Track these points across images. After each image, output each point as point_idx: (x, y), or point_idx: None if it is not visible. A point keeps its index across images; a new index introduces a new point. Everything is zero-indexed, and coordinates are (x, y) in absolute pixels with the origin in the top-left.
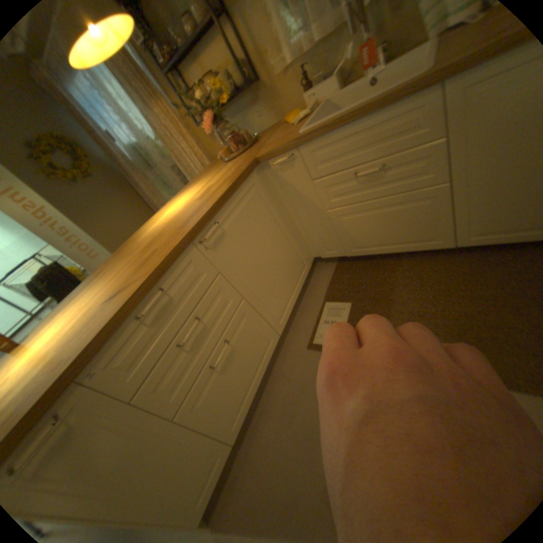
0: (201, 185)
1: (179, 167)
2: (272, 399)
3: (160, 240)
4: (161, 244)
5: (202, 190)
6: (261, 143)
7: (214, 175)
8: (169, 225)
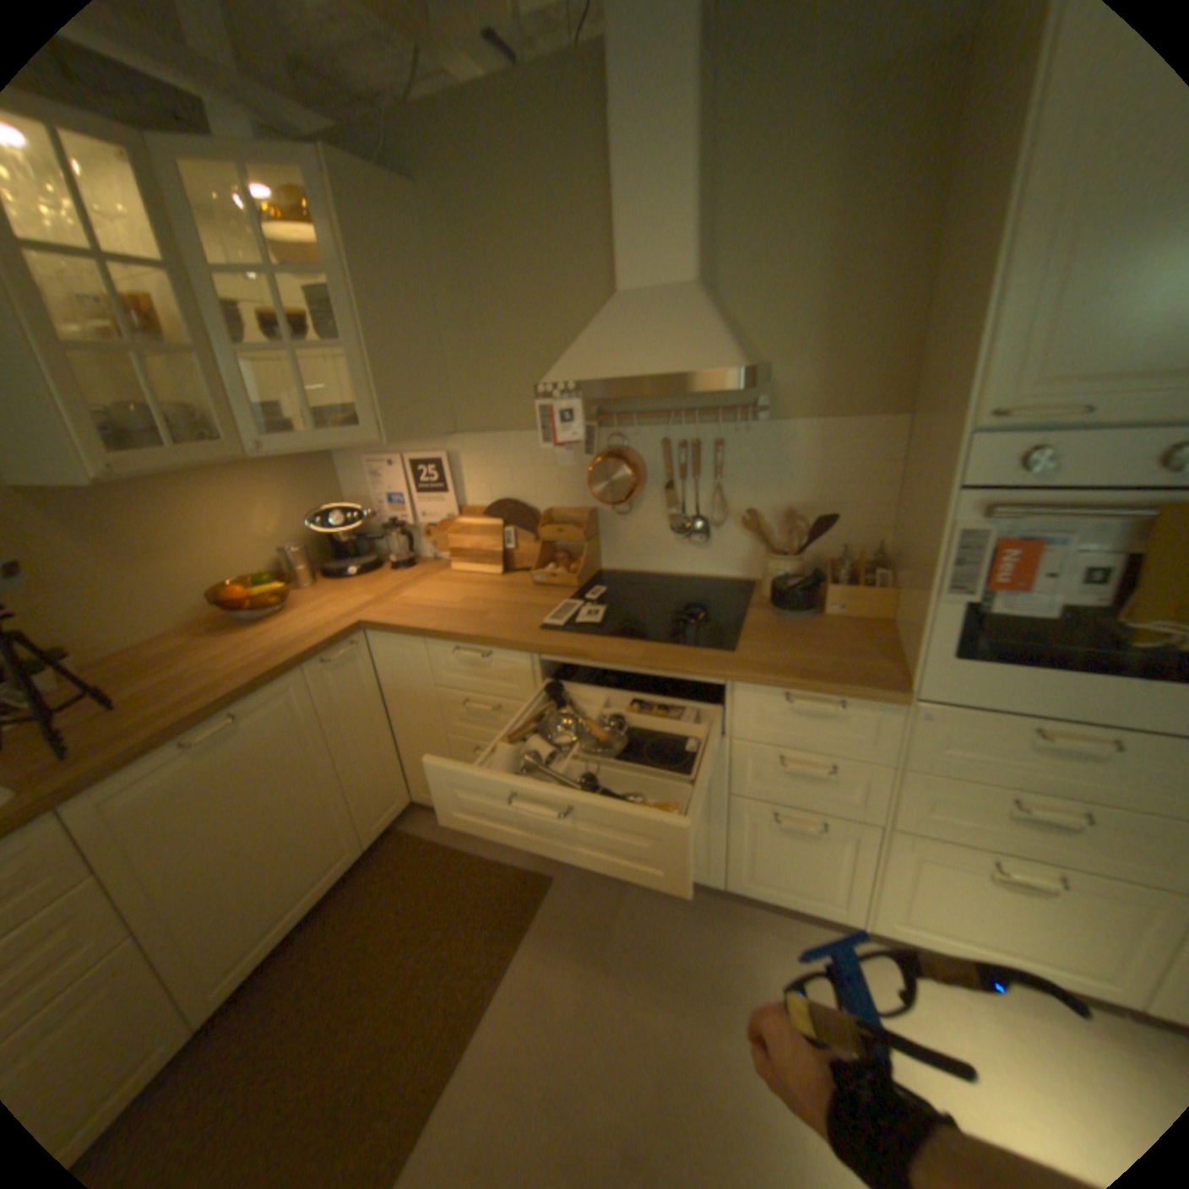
0: None
1: None
2: None
3: None
4: None
5: None
6: None
7: None
8: None
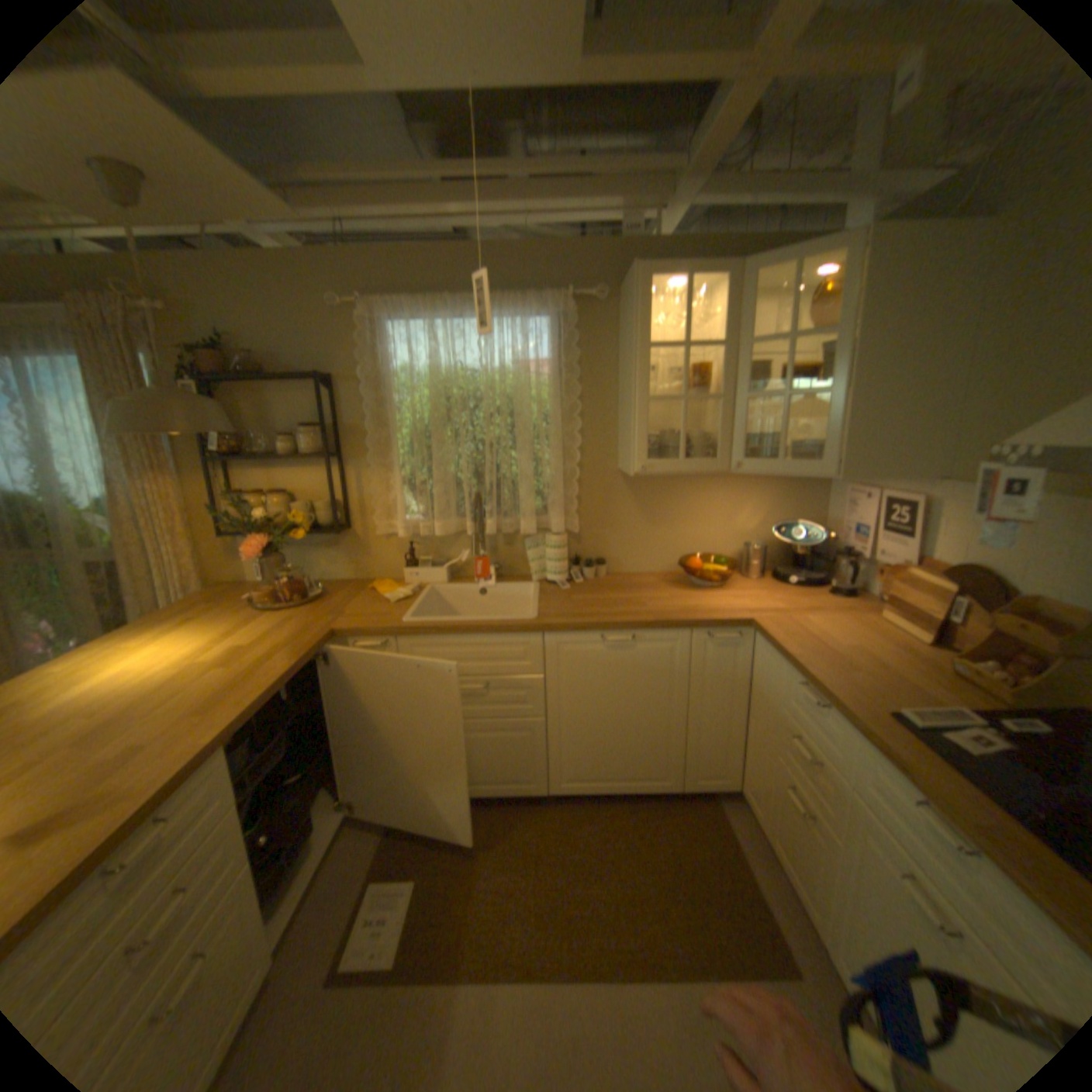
0: (202, 634)
1: (109, 570)
2: None
3: (134, 728)
4: (144, 736)
5: (214, 648)
6: (333, 605)
7: (235, 627)
8: (144, 701)
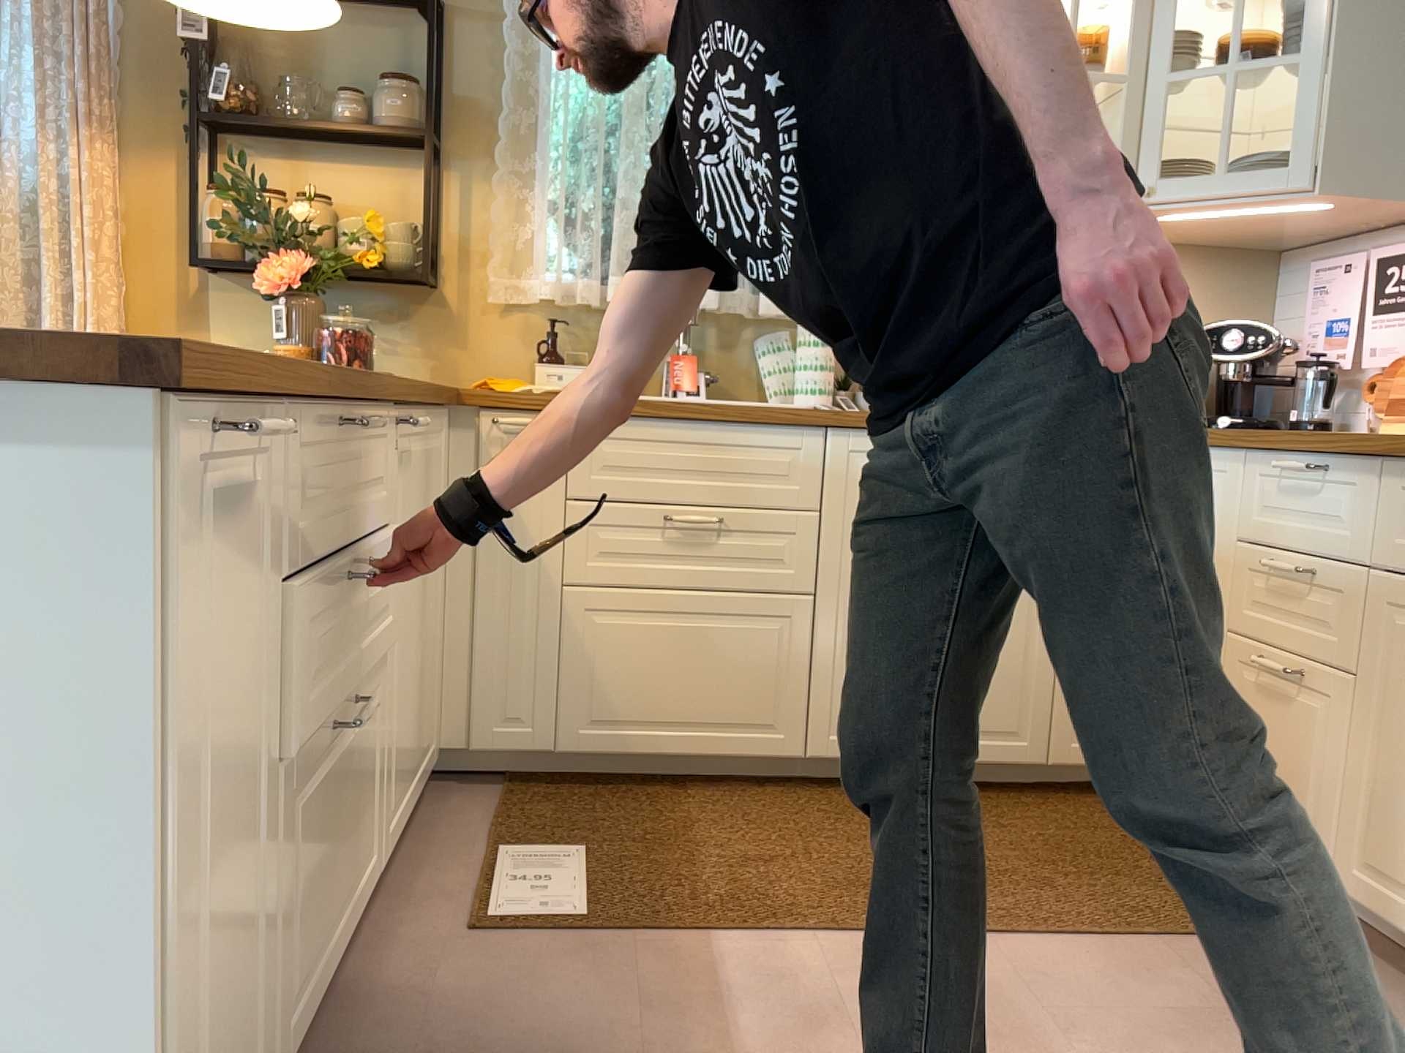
0: None
1: None
2: (355, 1052)
3: None
4: None
5: None
6: None
7: None
8: None
